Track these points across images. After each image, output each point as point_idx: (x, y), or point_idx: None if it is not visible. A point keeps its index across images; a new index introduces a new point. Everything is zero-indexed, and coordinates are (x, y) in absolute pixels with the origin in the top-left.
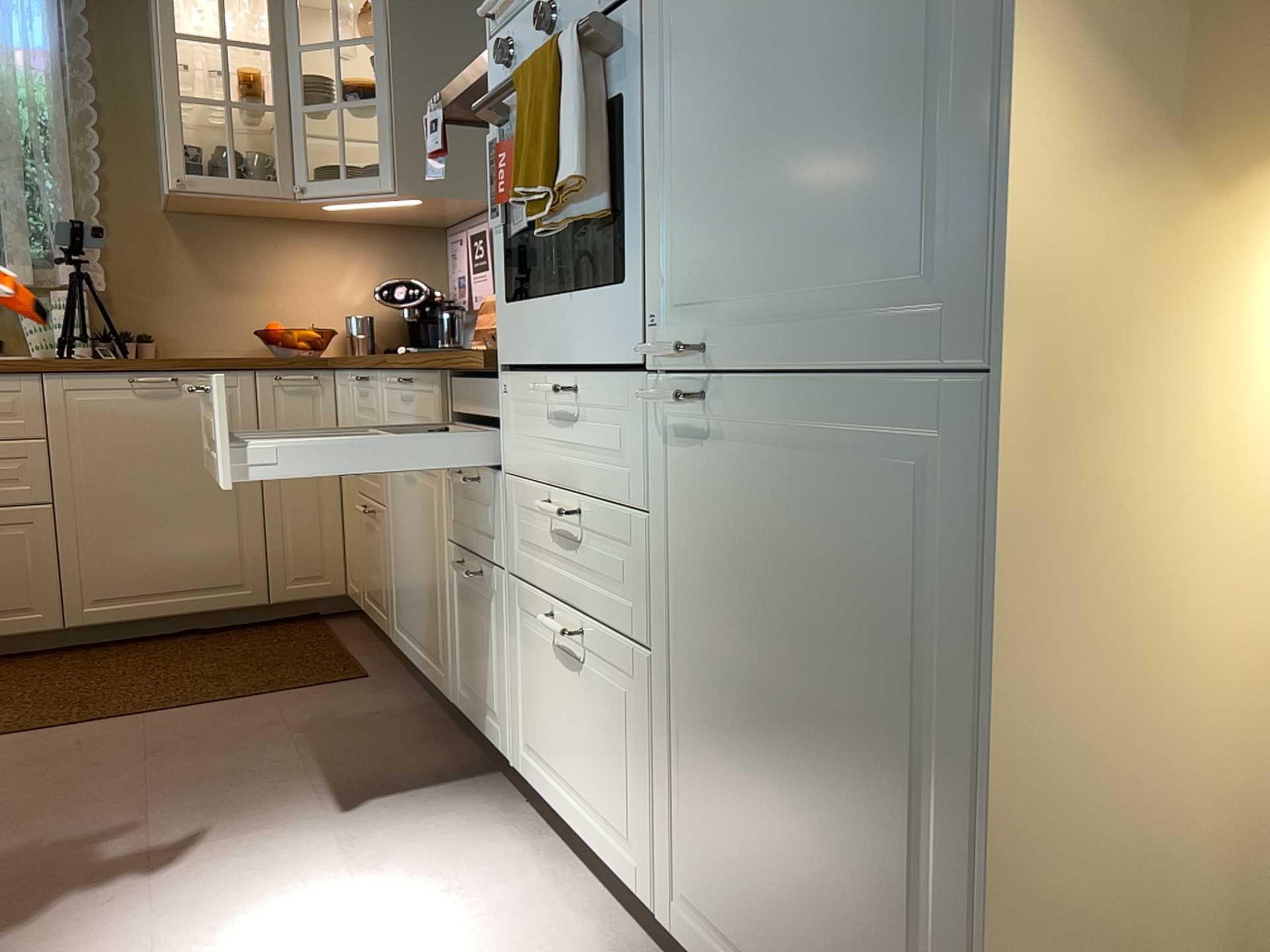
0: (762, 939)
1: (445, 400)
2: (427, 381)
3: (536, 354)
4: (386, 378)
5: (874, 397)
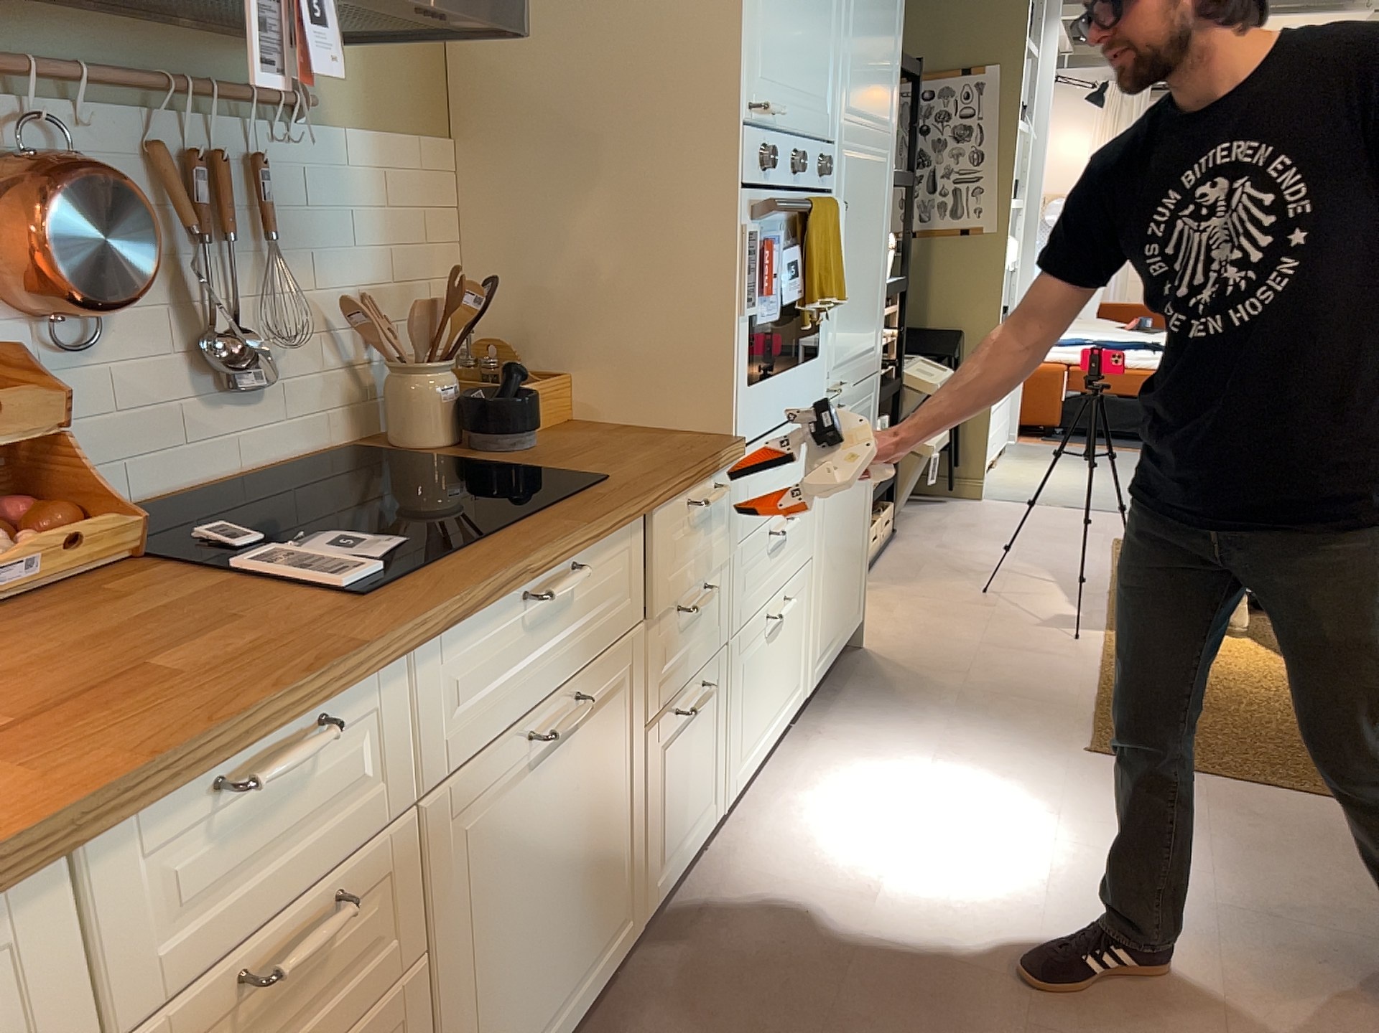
0: (836, 621)
1: (637, 547)
2: (615, 539)
3: (769, 421)
4: (452, 639)
5: (866, 385)
